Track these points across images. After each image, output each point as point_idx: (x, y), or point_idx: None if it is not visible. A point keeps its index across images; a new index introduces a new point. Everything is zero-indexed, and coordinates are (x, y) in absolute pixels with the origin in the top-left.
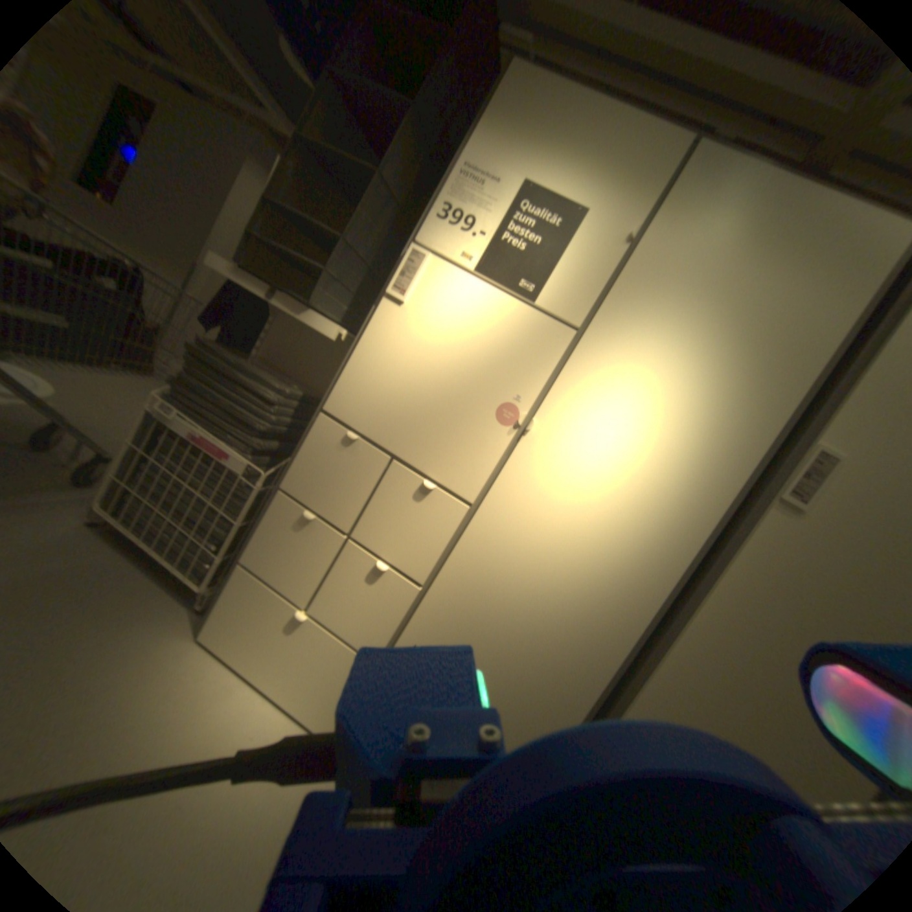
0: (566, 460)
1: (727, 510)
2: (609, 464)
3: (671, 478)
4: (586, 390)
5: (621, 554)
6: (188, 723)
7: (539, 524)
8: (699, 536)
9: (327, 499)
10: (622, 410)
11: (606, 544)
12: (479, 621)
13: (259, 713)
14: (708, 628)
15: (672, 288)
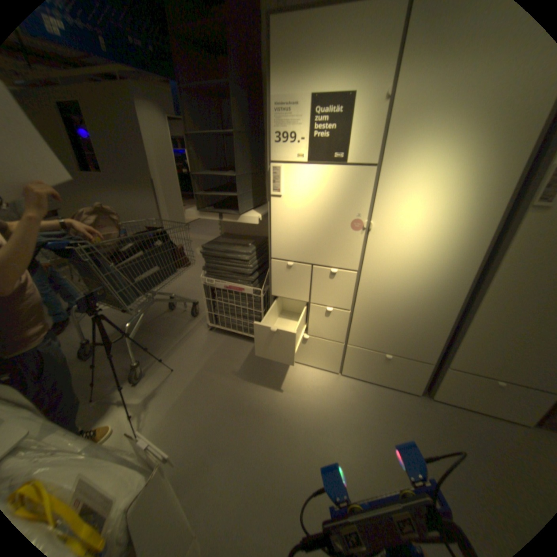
0: (396, 232)
1: (499, 221)
2: (421, 225)
3: (459, 219)
4: (394, 193)
5: (442, 264)
6: (287, 382)
7: (394, 266)
8: (485, 241)
9: (292, 291)
10: (418, 195)
11: (432, 263)
12: (381, 314)
13: (307, 371)
14: (503, 281)
15: (426, 111)
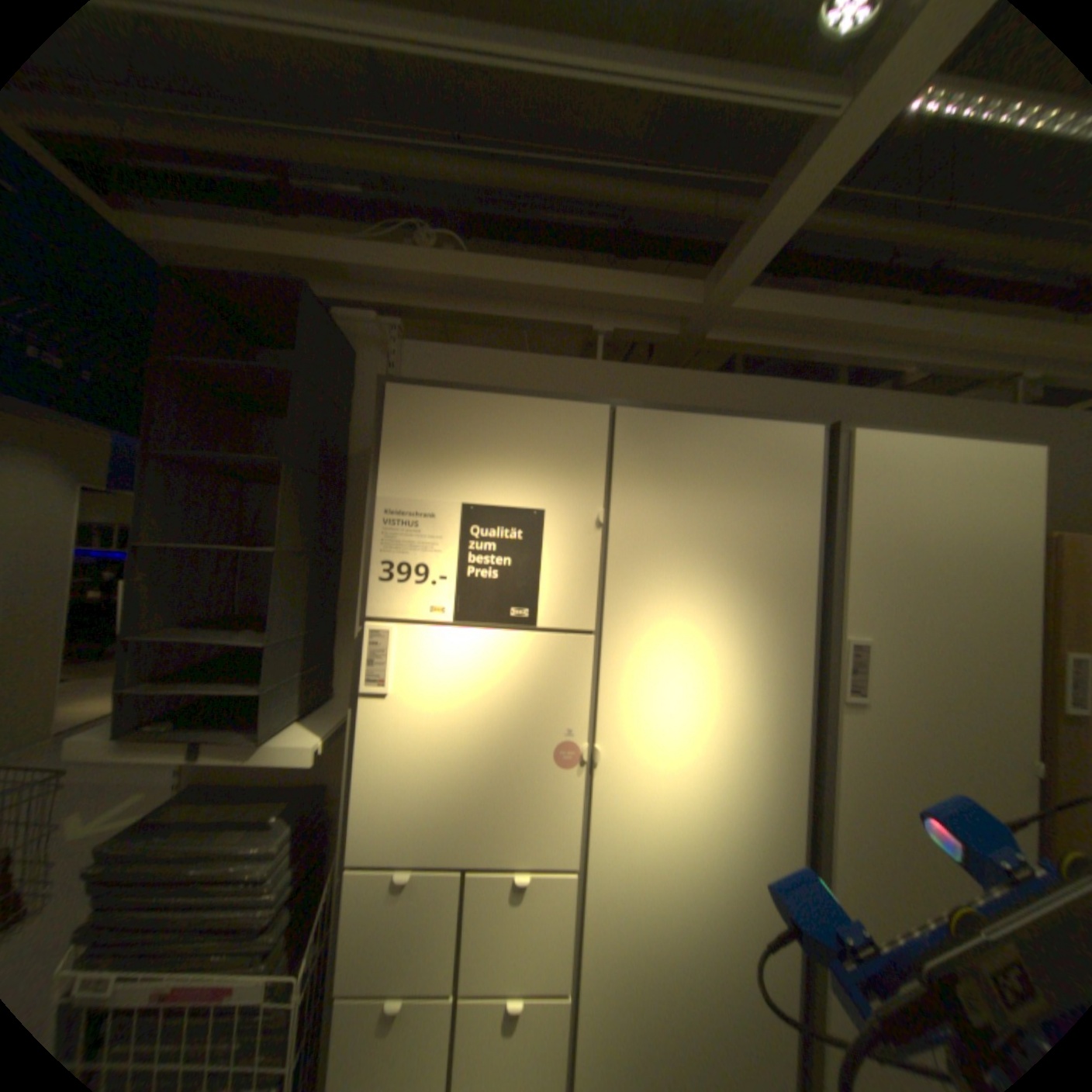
0: (648, 766)
1: (809, 733)
2: (690, 748)
3: (750, 732)
4: (632, 686)
5: (745, 830)
6: None
7: (655, 847)
8: (800, 771)
9: (402, 966)
10: (675, 689)
11: (727, 829)
12: (647, 989)
13: None
14: (850, 853)
15: (661, 552)
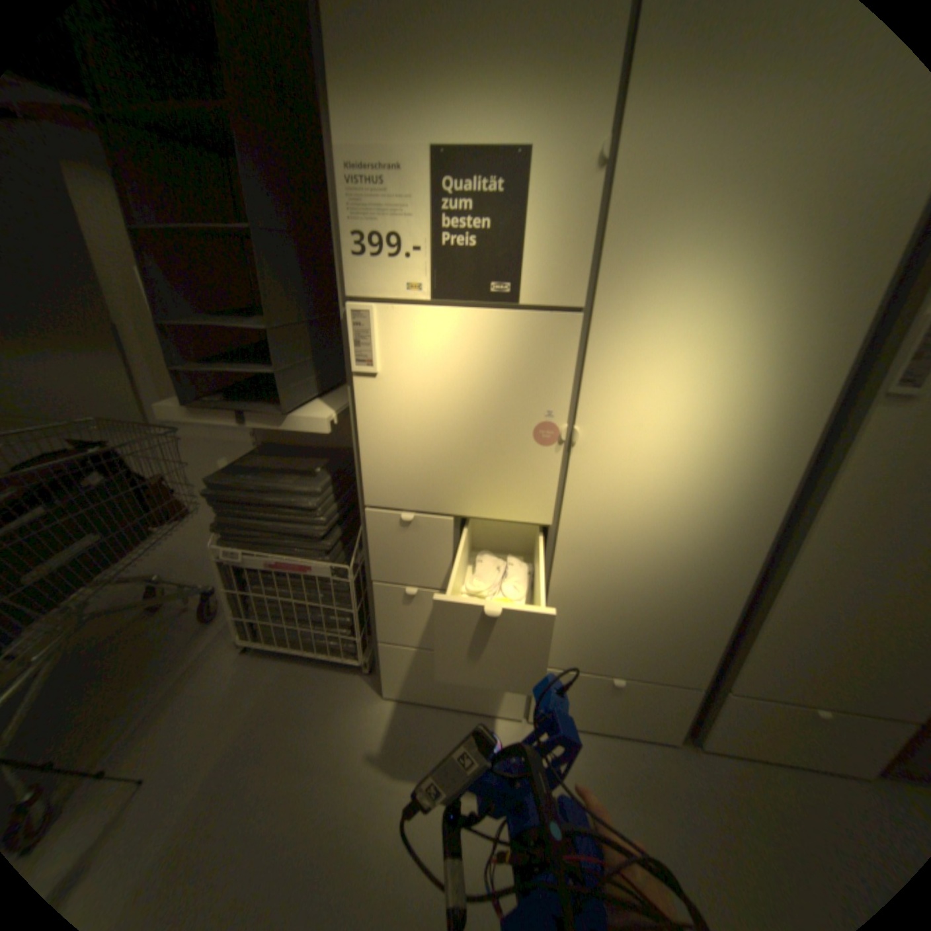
0: (627, 447)
1: (824, 423)
2: (677, 433)
3: (750, 419)
4: (621, 369)
5: (719, 507)
6: (418, 763)
7: (625, 514)
8: (799, 461)
9: (416, 570)
10: (671, 372)
11: (700, 505)
12: (602, 606)
13: (459, 724)
14: (829, 535)
15: (685, 196)
